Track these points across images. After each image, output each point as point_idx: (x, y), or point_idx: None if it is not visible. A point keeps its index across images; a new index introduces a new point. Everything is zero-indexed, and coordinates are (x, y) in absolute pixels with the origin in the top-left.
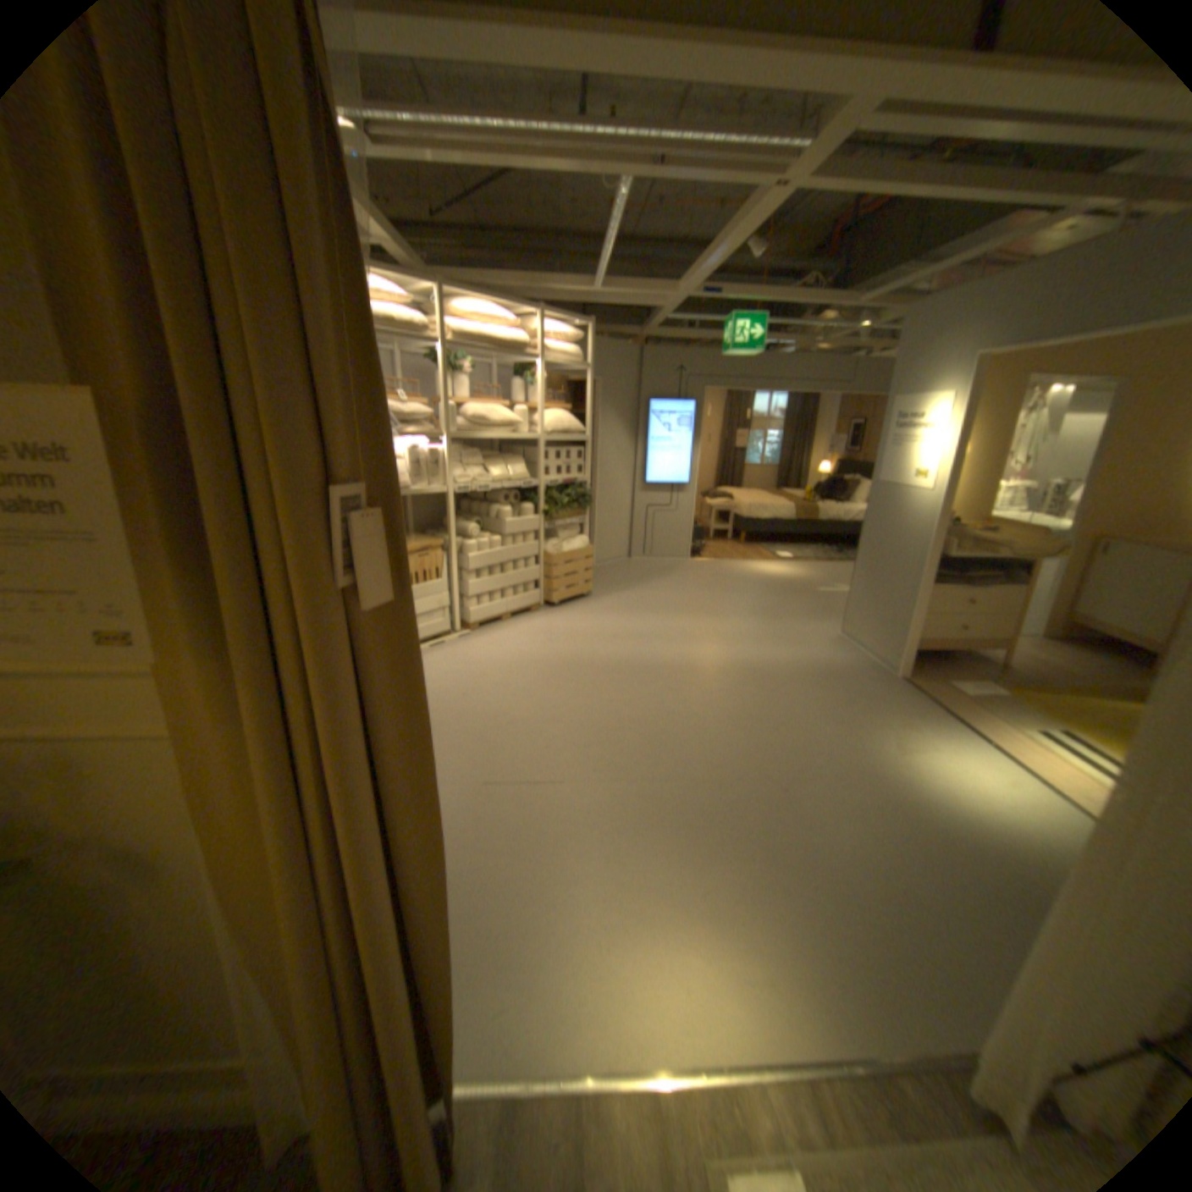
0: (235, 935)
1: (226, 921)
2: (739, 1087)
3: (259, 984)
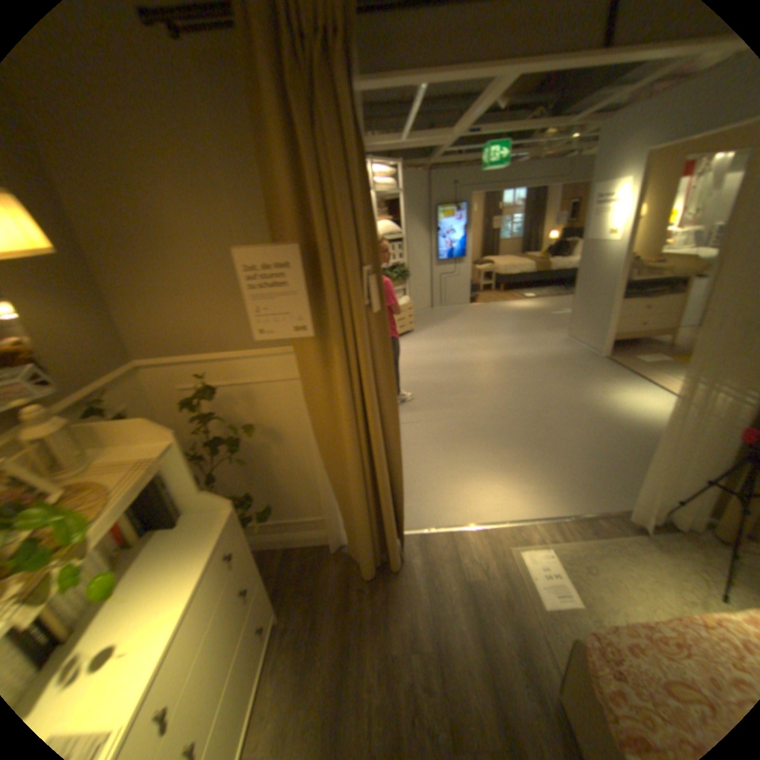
0: (322, 454)
1: (320, 447)
2: (524, 525)
3: (329, 476)
